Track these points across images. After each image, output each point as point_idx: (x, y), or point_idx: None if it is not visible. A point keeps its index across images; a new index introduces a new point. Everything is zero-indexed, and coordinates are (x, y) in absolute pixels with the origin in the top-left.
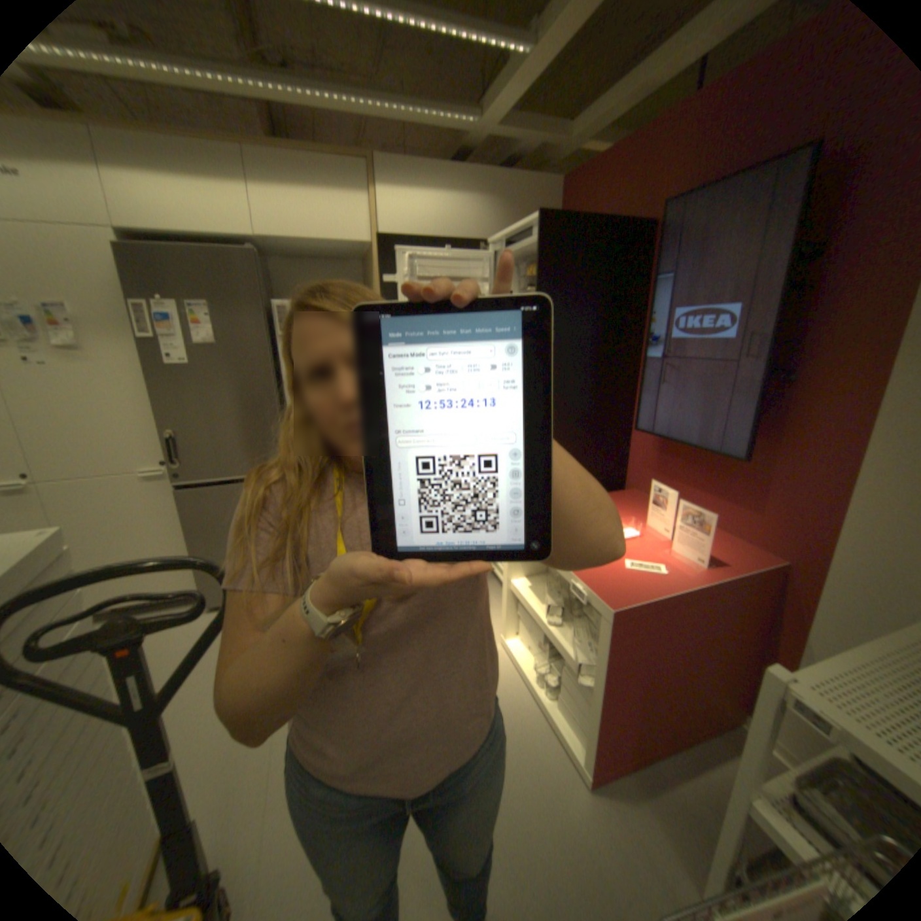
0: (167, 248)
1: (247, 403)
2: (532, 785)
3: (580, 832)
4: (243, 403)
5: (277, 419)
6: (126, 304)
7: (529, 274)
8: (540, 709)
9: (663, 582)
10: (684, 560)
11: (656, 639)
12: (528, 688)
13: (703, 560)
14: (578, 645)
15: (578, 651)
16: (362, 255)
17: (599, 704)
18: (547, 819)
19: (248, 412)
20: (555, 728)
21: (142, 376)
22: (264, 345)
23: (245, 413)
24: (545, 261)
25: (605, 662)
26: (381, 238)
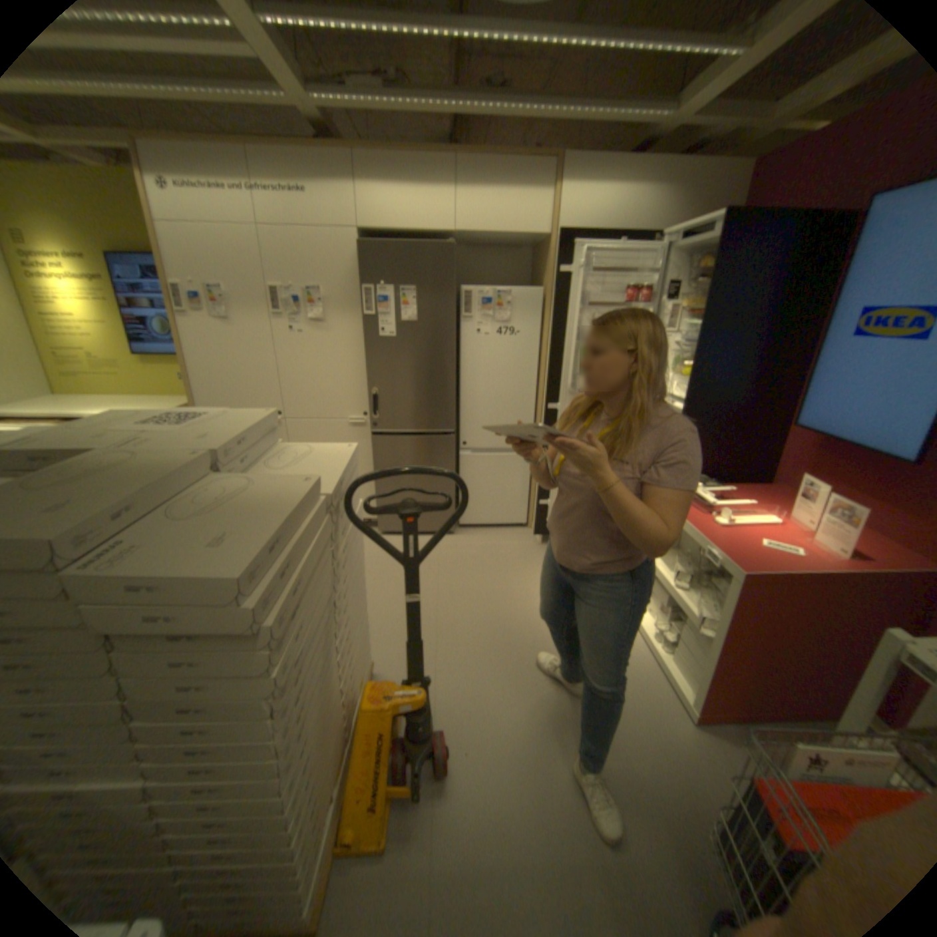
0: (394, 245)
1: (433, 372)
2: (644, 710)
3: (684, 750)
4: (430, 372)
5: (453, 387)
6: (358, 289)
7: (703, 266)
8: (655, 660)
9: (800, 562)
10: (827, 550)
11: (784, 612)
12: (645, 643)
13: (848, 553)
14: (703, 607)
15: (702, 612)
16: (536, 244)
17: (717, 656)
18: (655, 734)
19: (433, 380)
20: (669, 675)
21: (361, 346)
22: (452, 324)
23: (430, 380)
24: (724, 257)
25: (730, 617)
26: (560, 231)
